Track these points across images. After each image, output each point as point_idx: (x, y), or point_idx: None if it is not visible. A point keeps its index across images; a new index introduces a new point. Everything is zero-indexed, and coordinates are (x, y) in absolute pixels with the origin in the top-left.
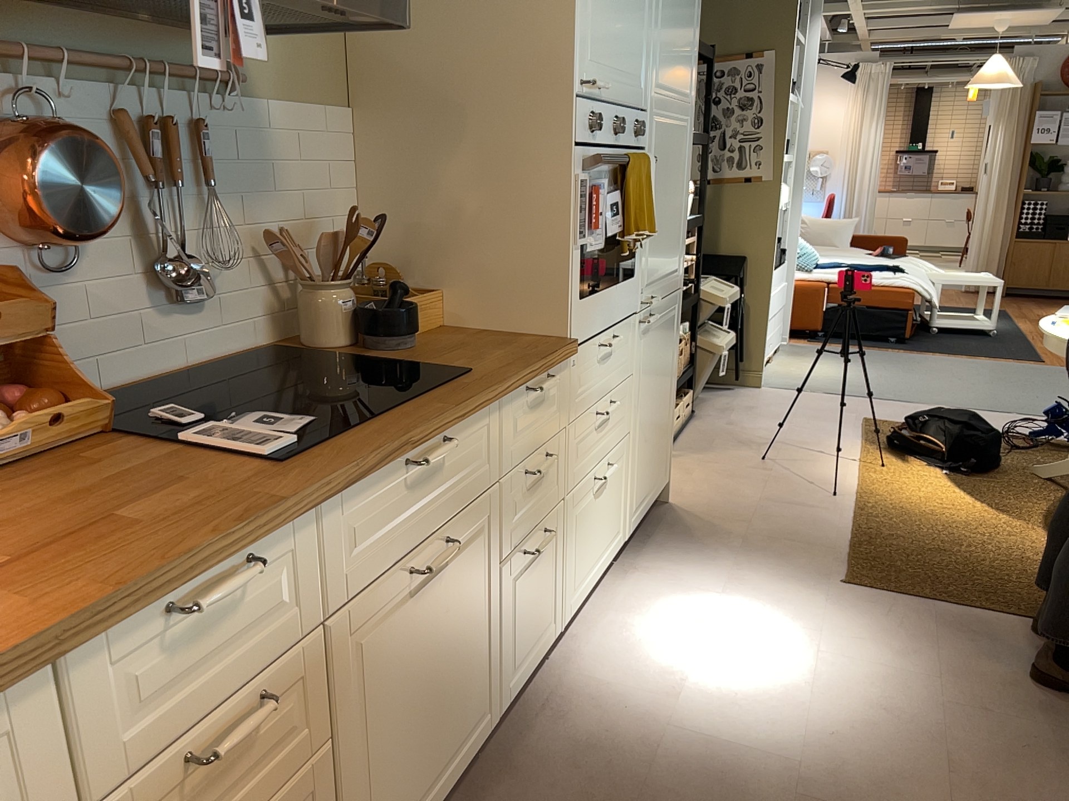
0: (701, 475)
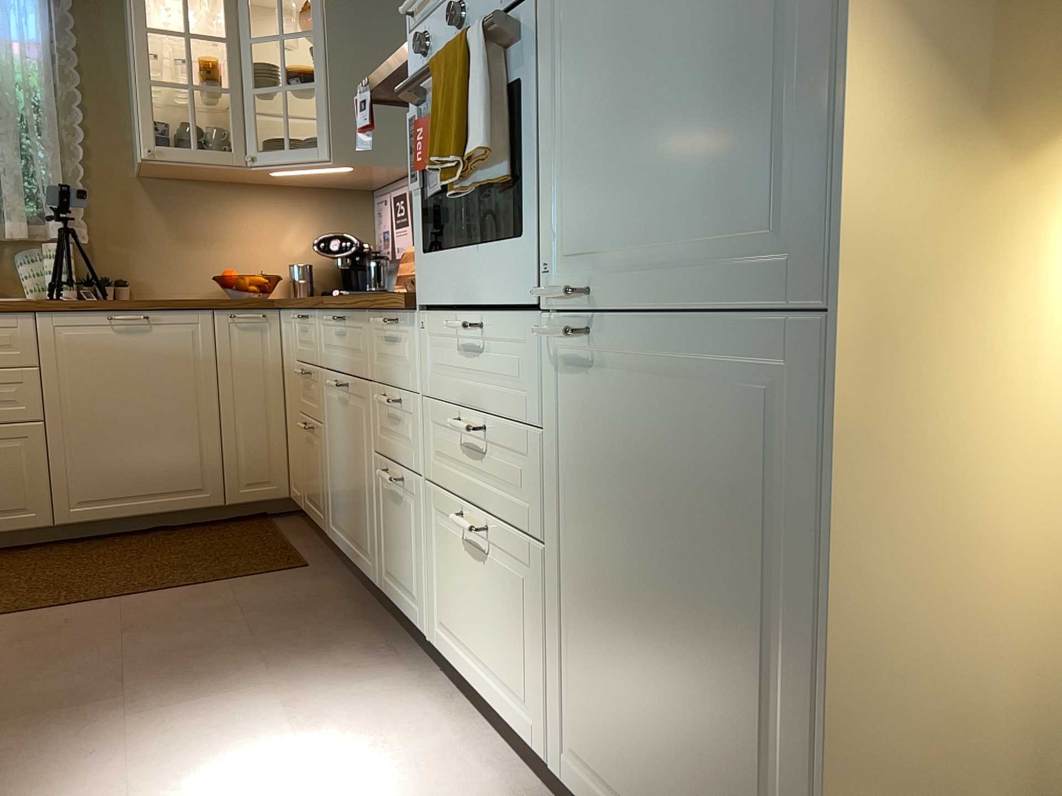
0: None
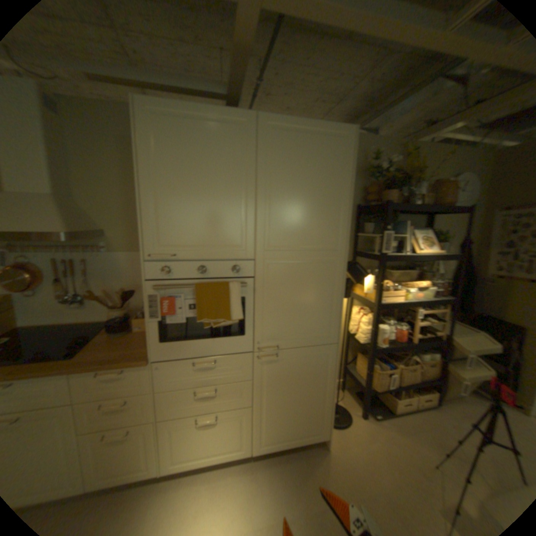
0: (375, 450)
